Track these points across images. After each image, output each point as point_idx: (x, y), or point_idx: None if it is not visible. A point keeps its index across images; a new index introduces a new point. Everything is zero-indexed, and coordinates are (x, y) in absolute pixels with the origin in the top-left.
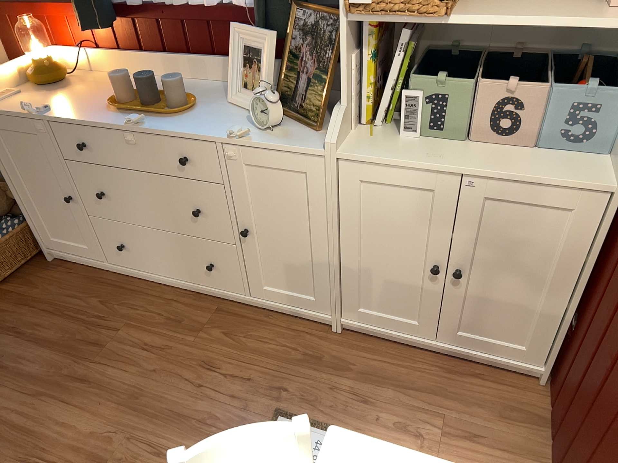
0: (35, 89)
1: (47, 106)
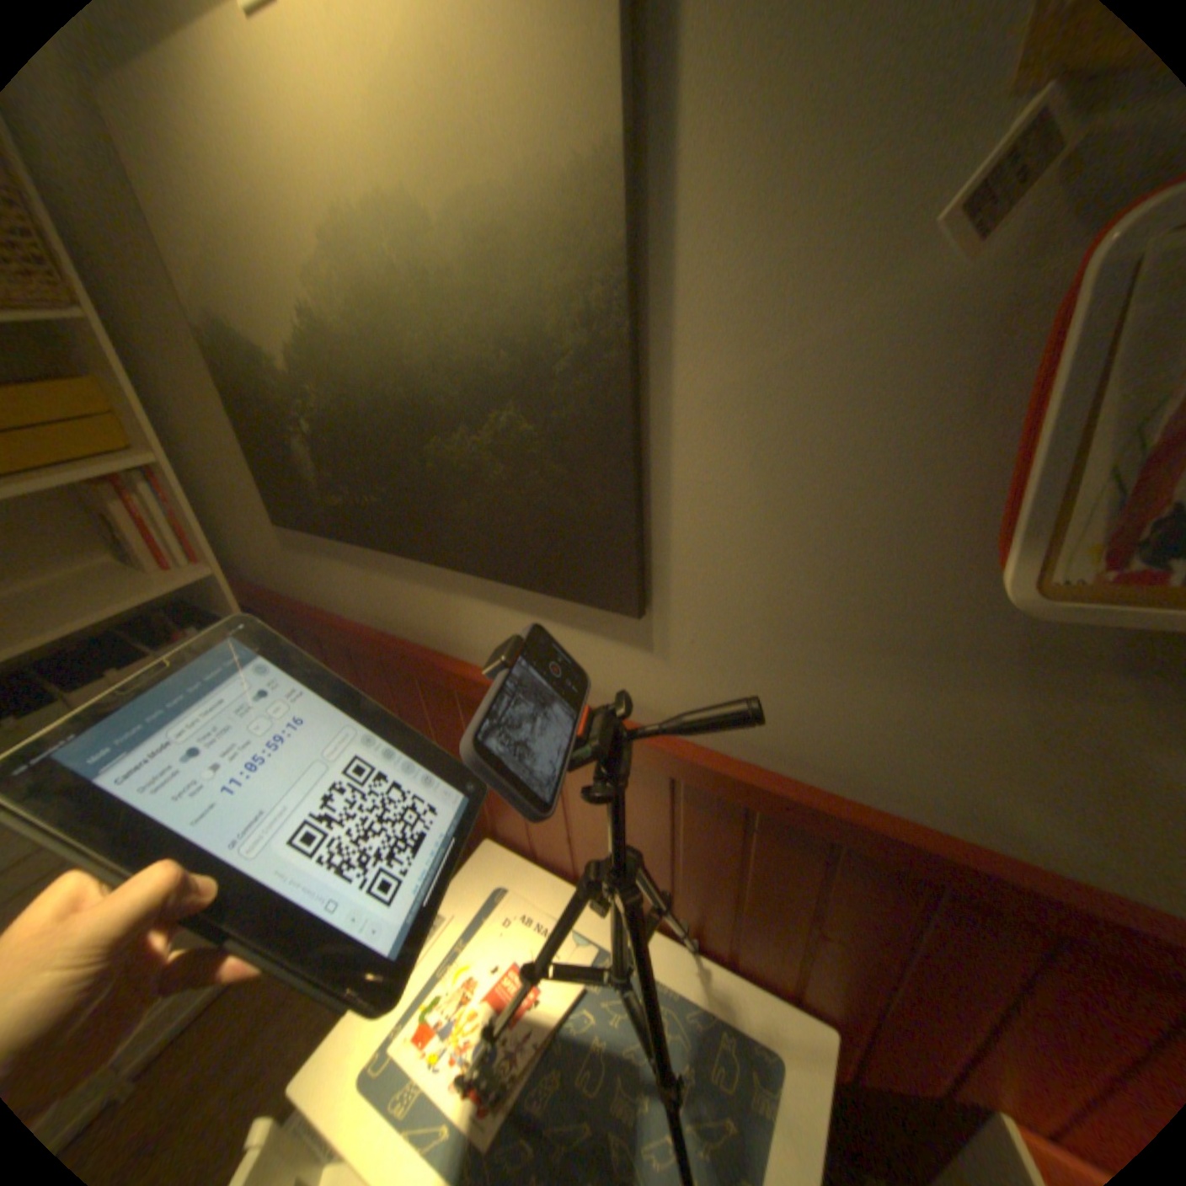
0: None
1: None
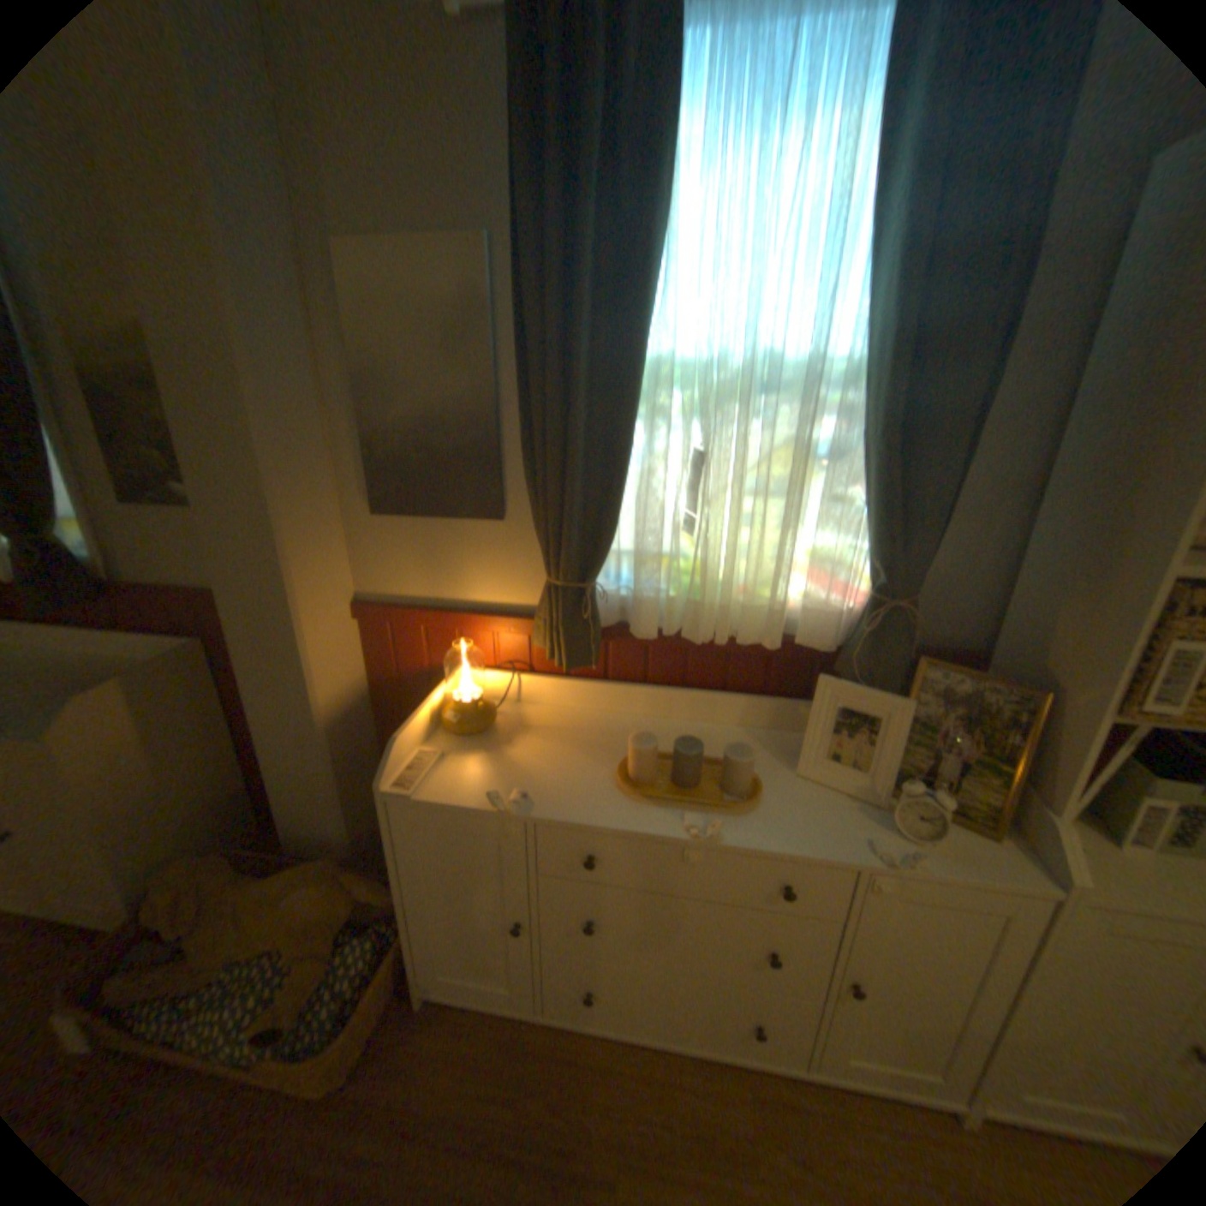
0: (459, 746)
1: (524, 795)
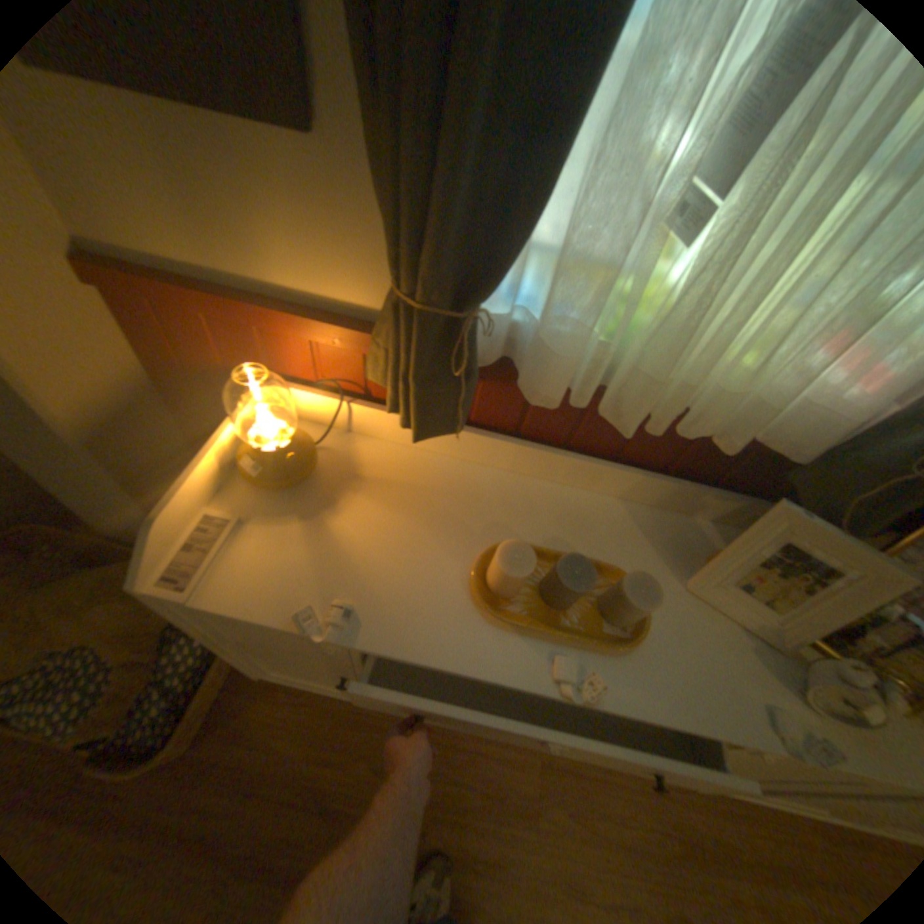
0: (267, 505)
1: (350, 611)
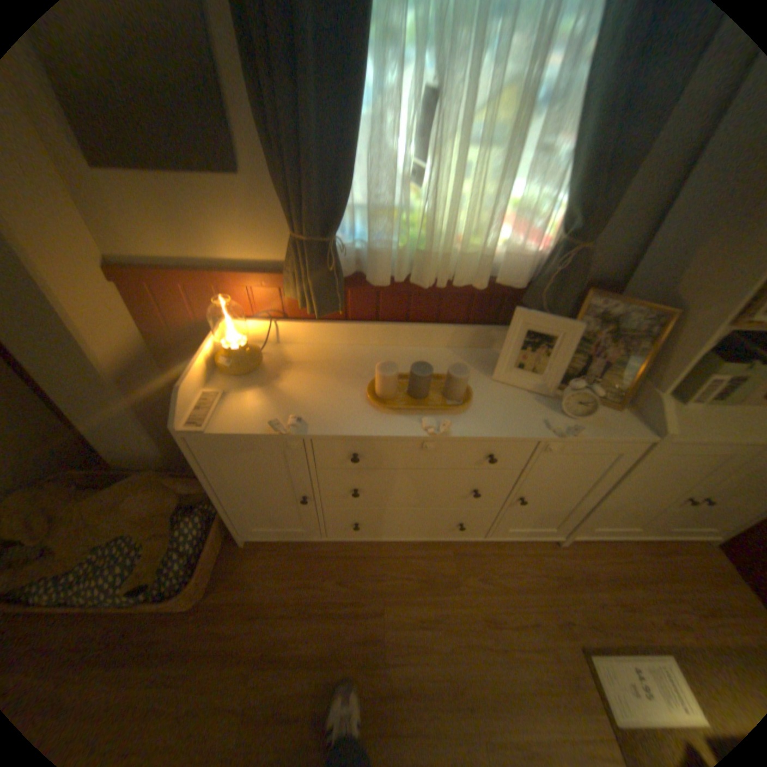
0: (237, 384)
1: (299, 419)
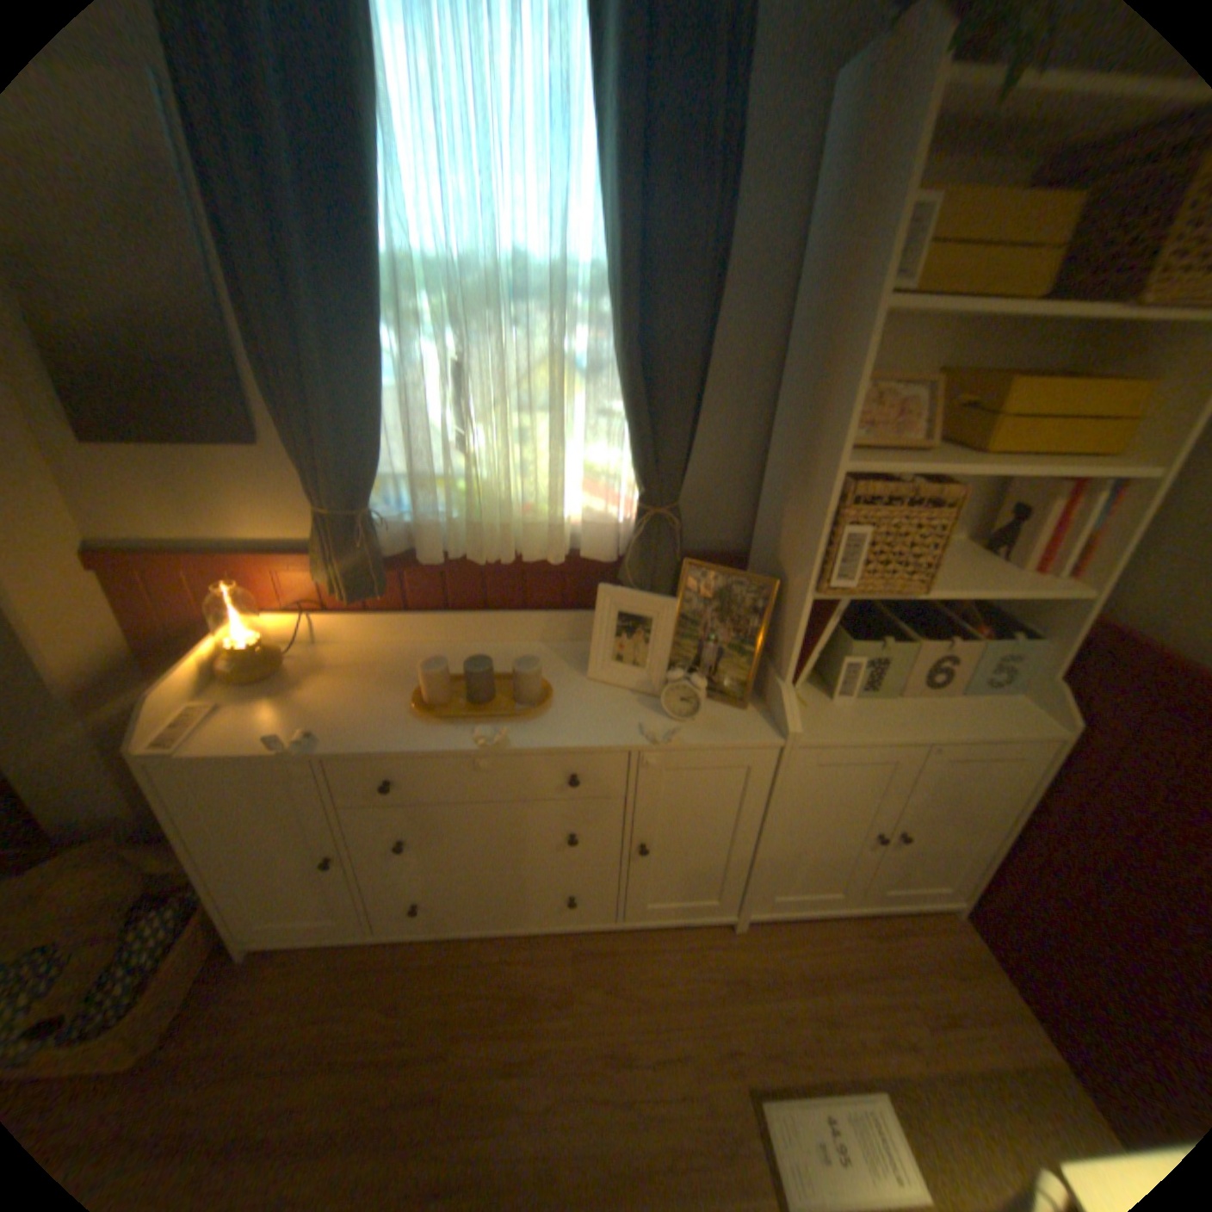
0: (238, 695)
1: (308, 734)
